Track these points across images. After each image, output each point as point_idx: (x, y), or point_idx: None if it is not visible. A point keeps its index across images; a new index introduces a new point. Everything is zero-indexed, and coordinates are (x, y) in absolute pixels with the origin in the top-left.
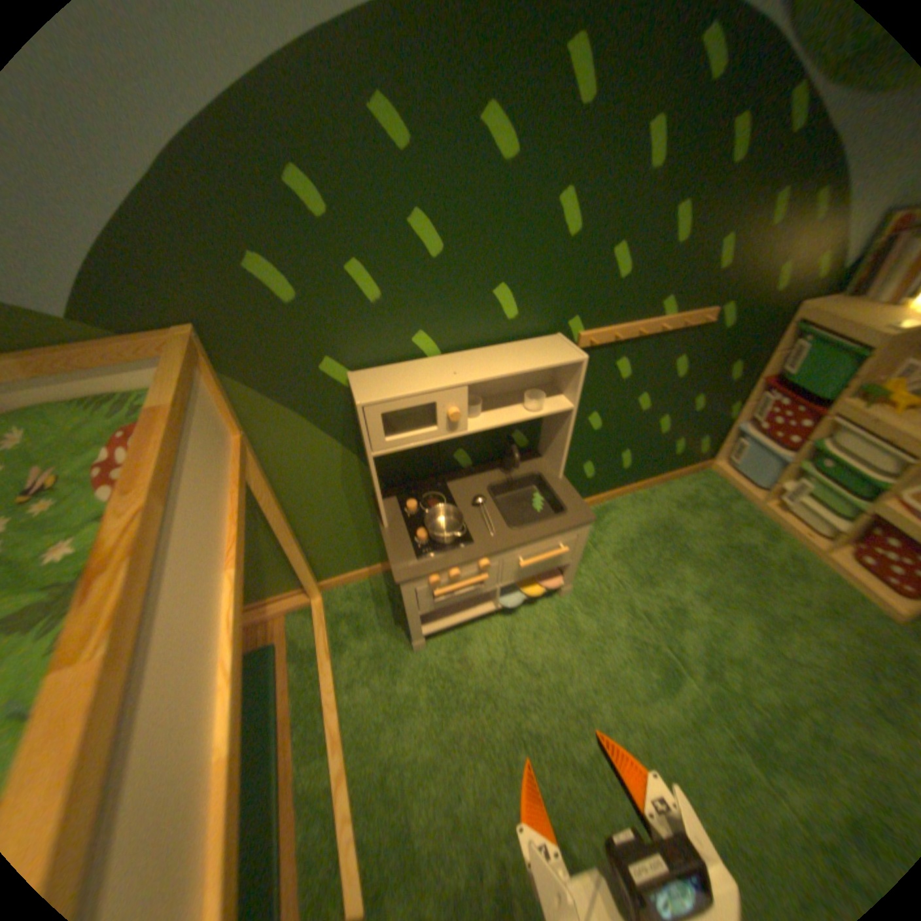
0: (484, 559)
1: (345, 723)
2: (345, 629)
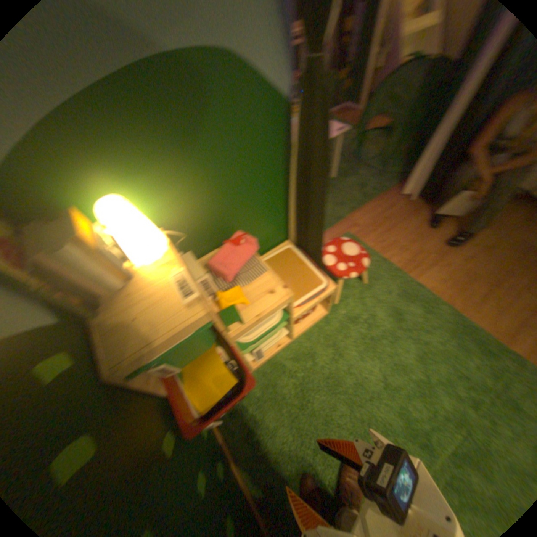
0: None
1: None
2: None
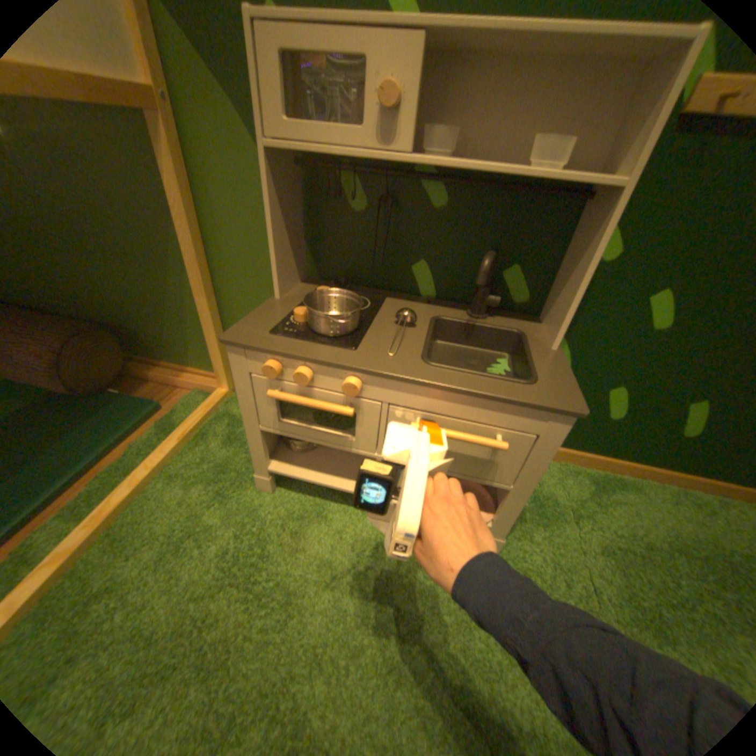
0: (356, 378)
1: (131, 511)
2: (223, 429)
